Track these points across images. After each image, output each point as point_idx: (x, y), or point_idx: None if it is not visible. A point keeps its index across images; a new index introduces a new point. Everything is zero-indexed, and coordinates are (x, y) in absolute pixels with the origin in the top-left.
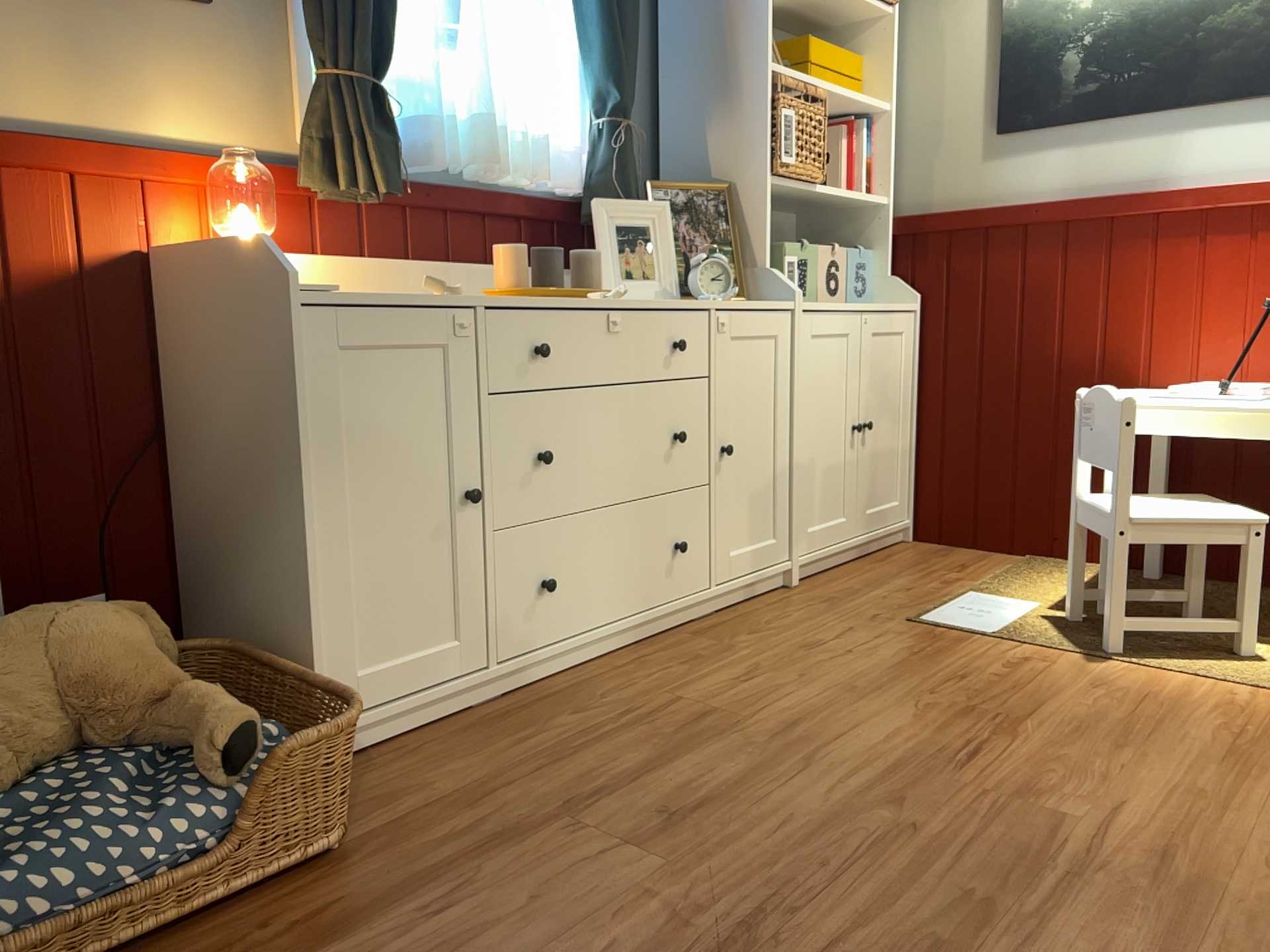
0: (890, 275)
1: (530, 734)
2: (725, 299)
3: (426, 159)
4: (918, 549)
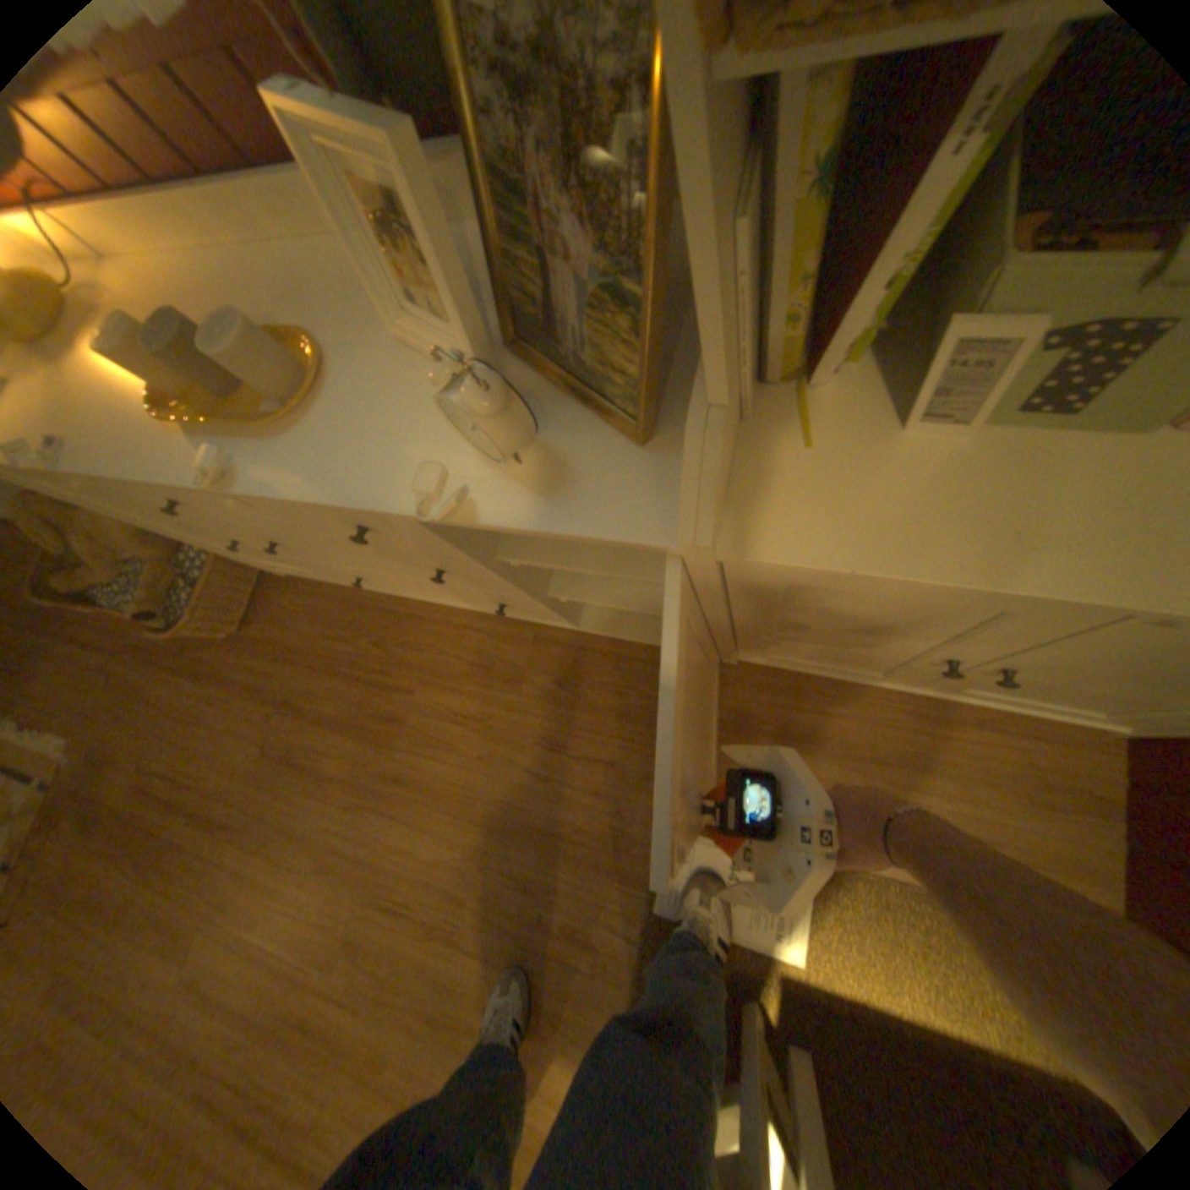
0: None
1: (343, 640)
2: (491, 480)
3: None
4: (1057, 762)
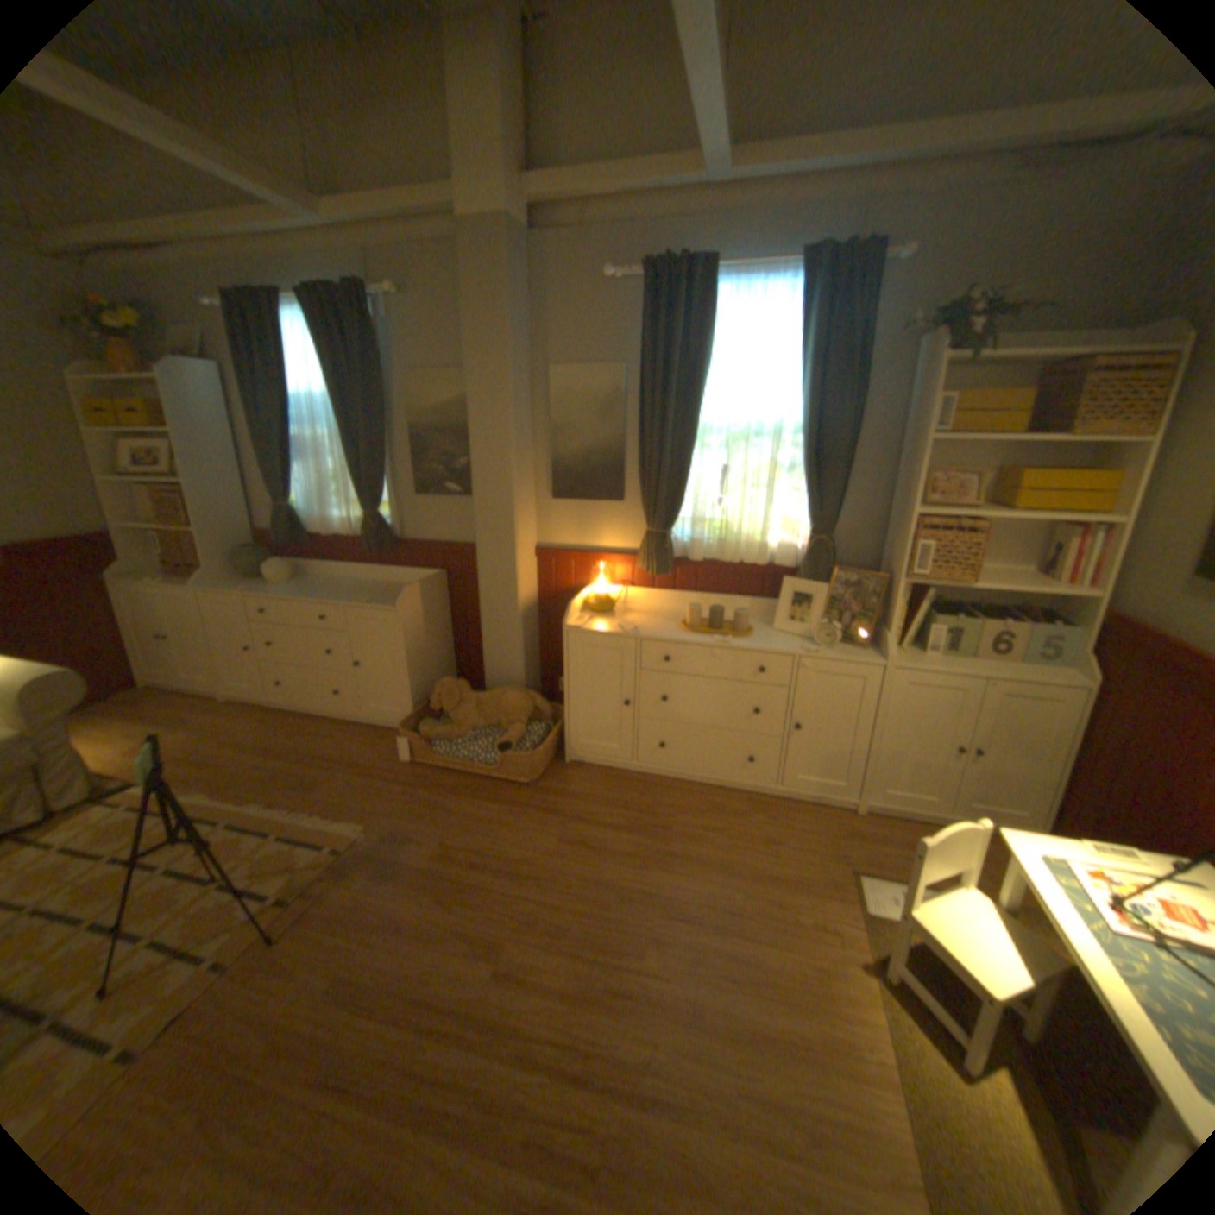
0: (1090, 653)
1: (618, 792)
2: (826, 650)
3: (691, 558)
4: None
